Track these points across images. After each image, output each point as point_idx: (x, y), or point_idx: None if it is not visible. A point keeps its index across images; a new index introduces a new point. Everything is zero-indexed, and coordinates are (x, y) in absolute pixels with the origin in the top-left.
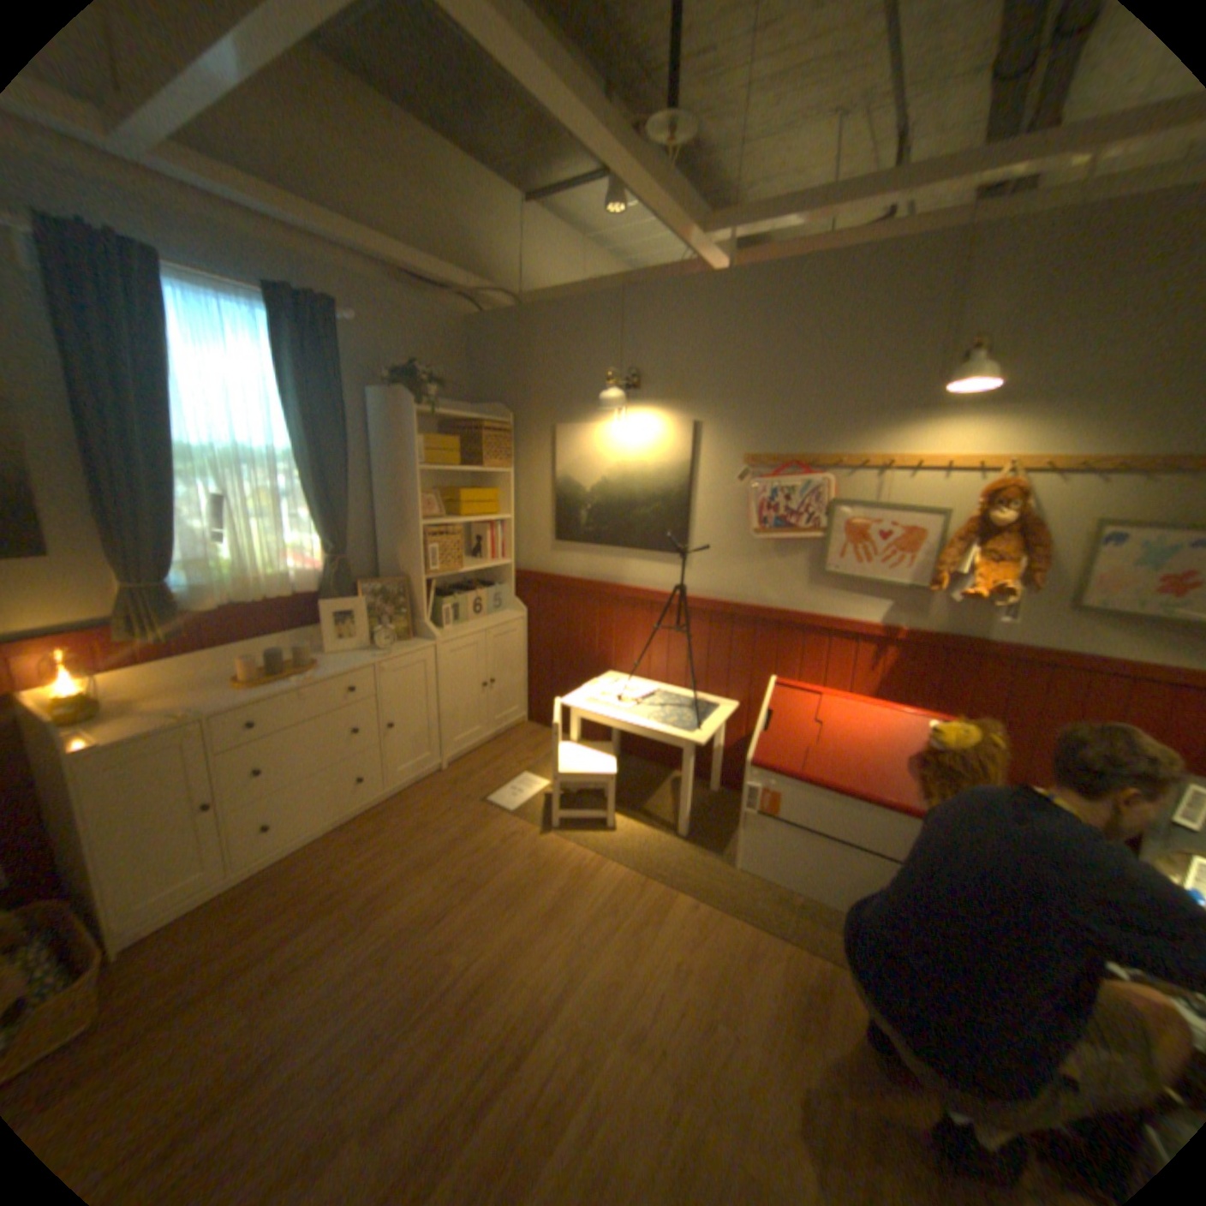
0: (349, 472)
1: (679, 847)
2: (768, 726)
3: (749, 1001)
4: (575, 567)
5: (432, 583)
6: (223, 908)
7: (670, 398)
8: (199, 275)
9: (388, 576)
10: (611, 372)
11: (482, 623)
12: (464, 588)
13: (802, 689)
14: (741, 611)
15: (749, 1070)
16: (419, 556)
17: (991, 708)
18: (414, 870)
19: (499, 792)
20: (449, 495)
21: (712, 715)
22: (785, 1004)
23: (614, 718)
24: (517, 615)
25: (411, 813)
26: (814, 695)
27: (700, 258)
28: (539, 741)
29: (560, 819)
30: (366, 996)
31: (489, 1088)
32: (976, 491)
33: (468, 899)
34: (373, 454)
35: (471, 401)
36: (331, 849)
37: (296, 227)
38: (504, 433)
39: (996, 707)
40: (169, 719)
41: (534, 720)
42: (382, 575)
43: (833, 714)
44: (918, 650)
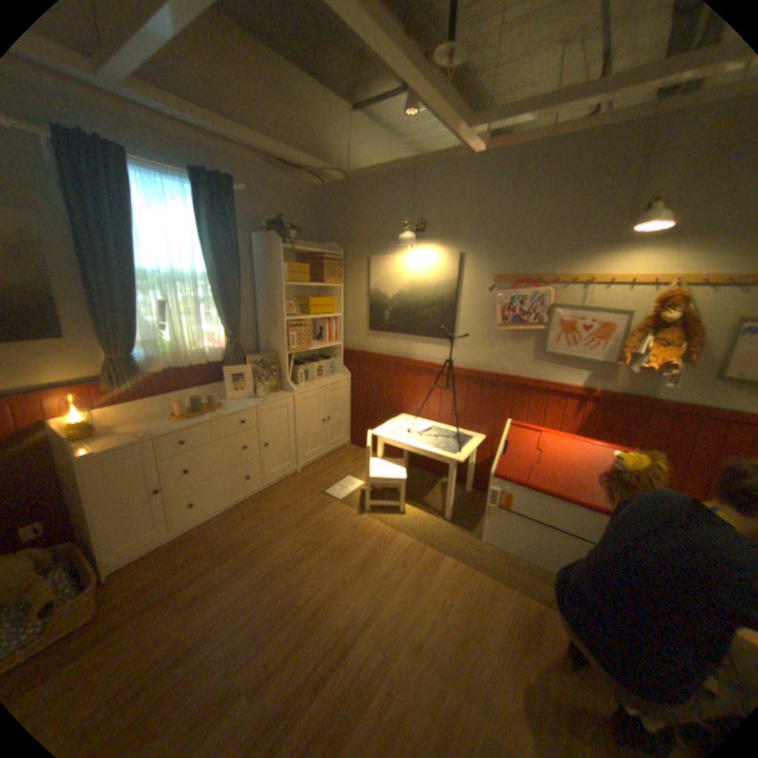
0: (241, 287)
1: (446, 526)
2: (505, 451)
3: (490, 626)
4: (381, 347)
5: (292, 356)
6: (166, 552)
7: (444, 237)
8: (150, 163)
9: (265, 351)
10: (406, 221)
11: (322, 382)
12: (311, 360)
13: (528, 428)
14: (488, 376)
15: (490, 670)
16: (284, 339)
17: (657, 443)
18: (280, 534)
19: (332, 488)
20: (302, 301)
21: (468, 443)
22: (513, 629)
23: (405, 443)
24: (344, 377)
25: (279, 499)
26: (536, 432)
27: (466, 144)
28: (357, 456)
29: (370, 506)
30: (251, 610)
31: (325, 670)
32: (652, 298)
33: (313, 553)
34: (256, 275)
35: (317, 241)
36: (230, 519)
37: (209, 131)
38: (337, 262)
39: (660, 442)
40: (134, 437)
41: (354, 443)
42: (261, 351)
43: (549, 445)
44: (607, 404)
